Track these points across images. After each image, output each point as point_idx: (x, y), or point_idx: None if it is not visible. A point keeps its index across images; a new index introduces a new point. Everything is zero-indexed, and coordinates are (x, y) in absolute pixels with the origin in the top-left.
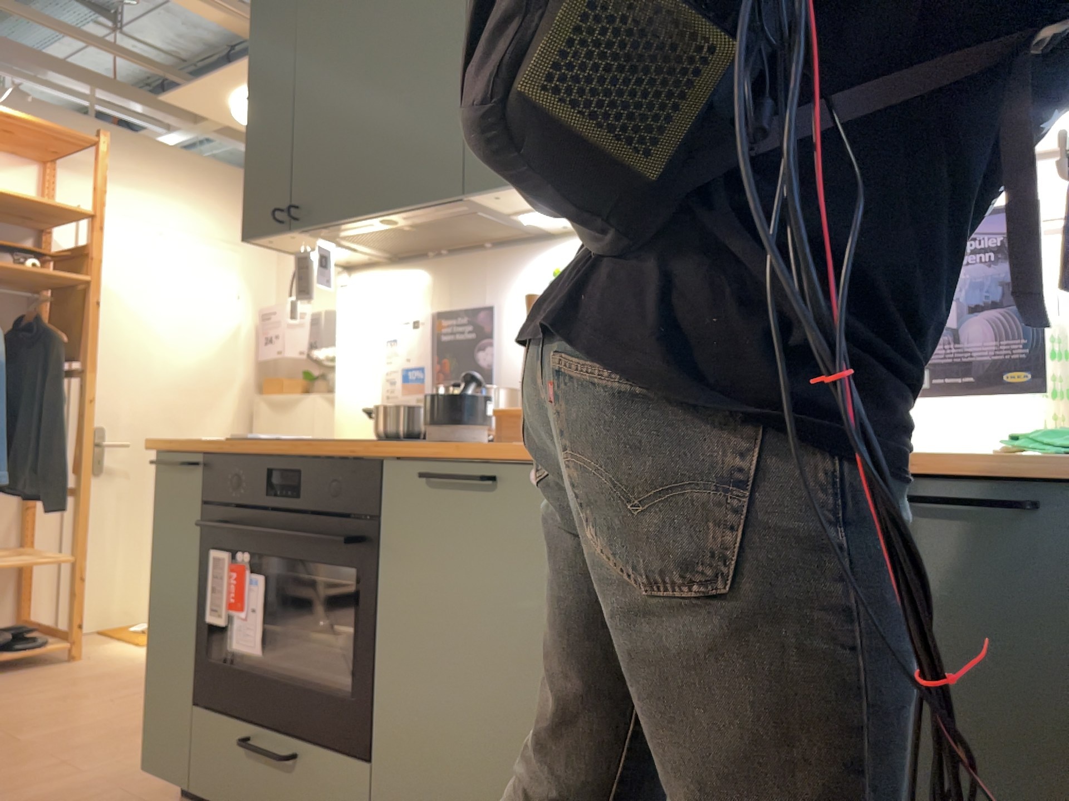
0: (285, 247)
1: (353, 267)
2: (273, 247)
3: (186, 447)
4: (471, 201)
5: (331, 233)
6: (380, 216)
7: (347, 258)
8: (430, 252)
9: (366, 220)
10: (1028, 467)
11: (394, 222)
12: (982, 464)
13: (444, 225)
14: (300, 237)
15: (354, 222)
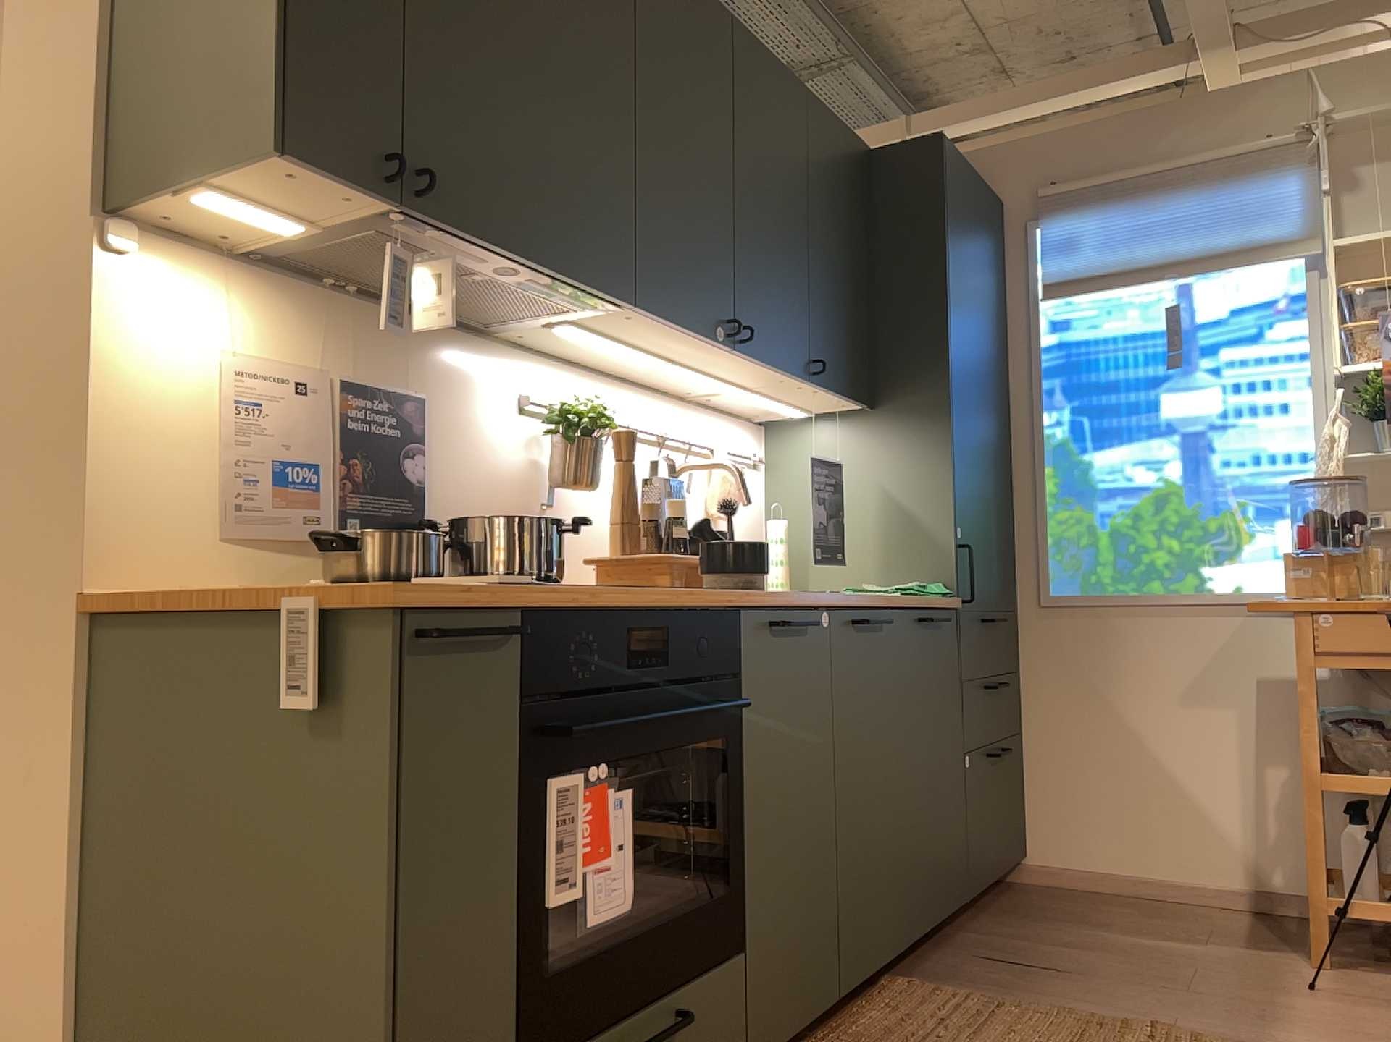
0: (261, 181)
1: (135, 221)
2: (252, 172)
3: (494, 599)
4: (606, 303)
5: (422, 233)
6: (530, 265)
7: (184, 213)
8: (334, 279)
9: (510, 258)
10: (936, 602)
11: (503, 270)
12: (928, 601)
13: (496, 291)
14: (352, 203)
15: (490, 251)
